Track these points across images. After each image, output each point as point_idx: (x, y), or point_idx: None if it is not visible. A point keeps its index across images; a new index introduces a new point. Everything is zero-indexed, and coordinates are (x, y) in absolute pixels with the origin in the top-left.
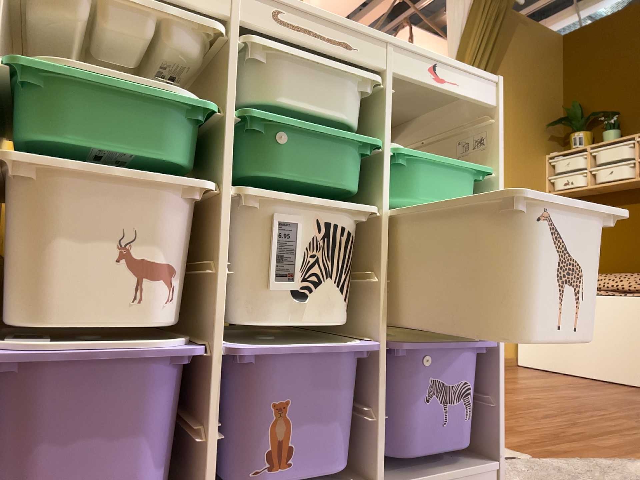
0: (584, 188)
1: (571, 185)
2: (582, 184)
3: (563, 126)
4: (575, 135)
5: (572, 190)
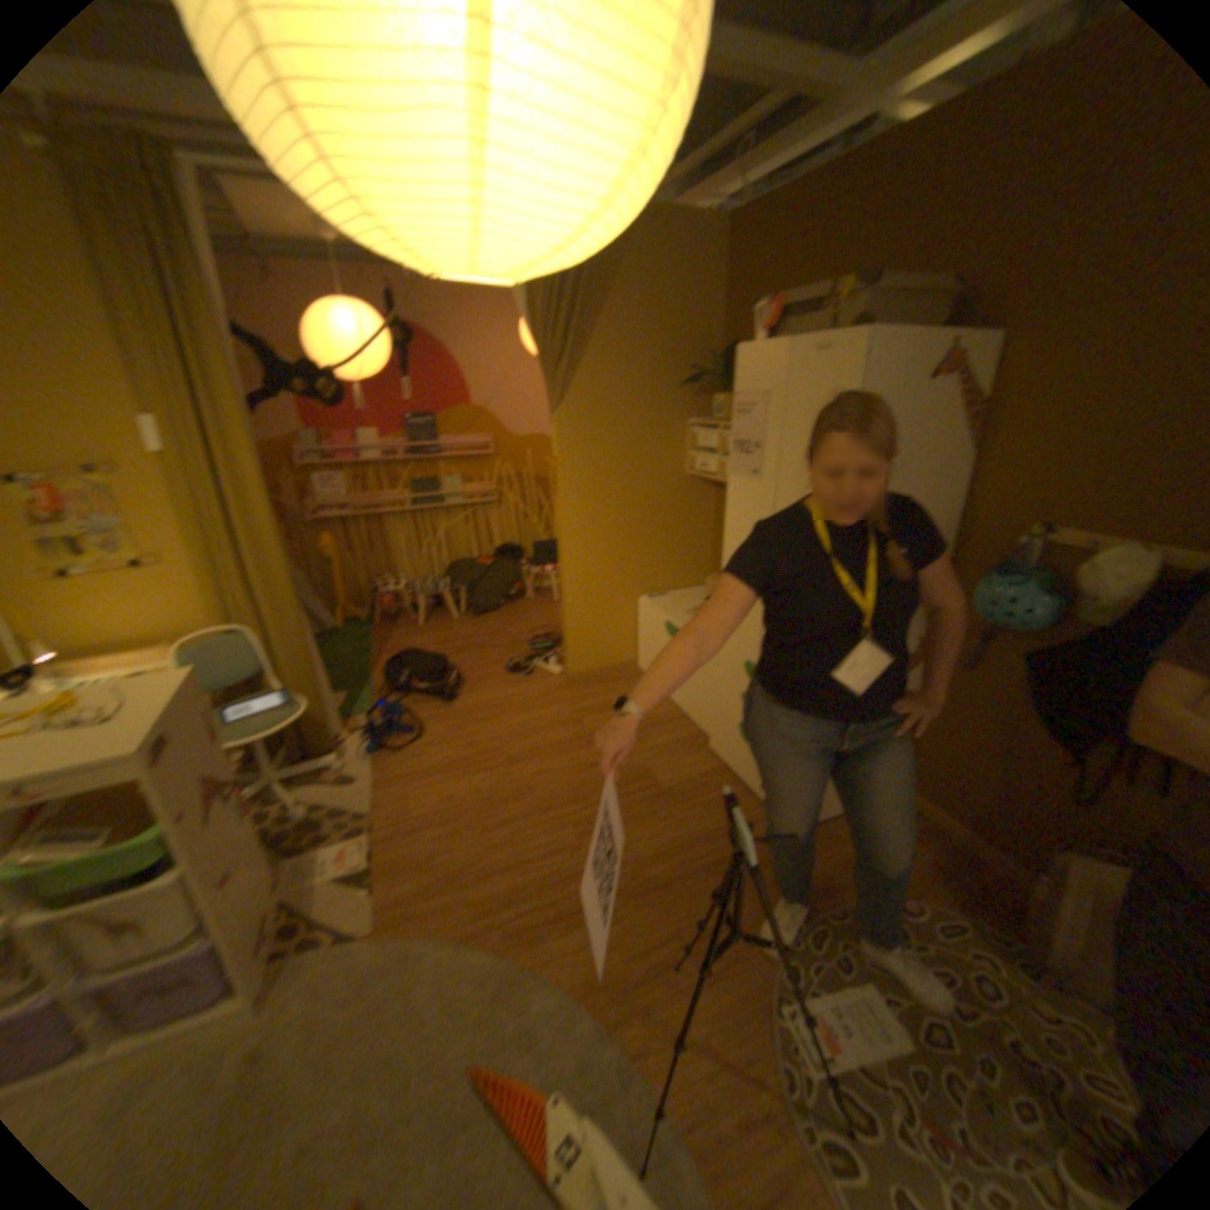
0: (717, 481)
1: (710, 471)
2: (716, 475)
3: (707, 384)
4: (721, 398)
5: (708, 479)
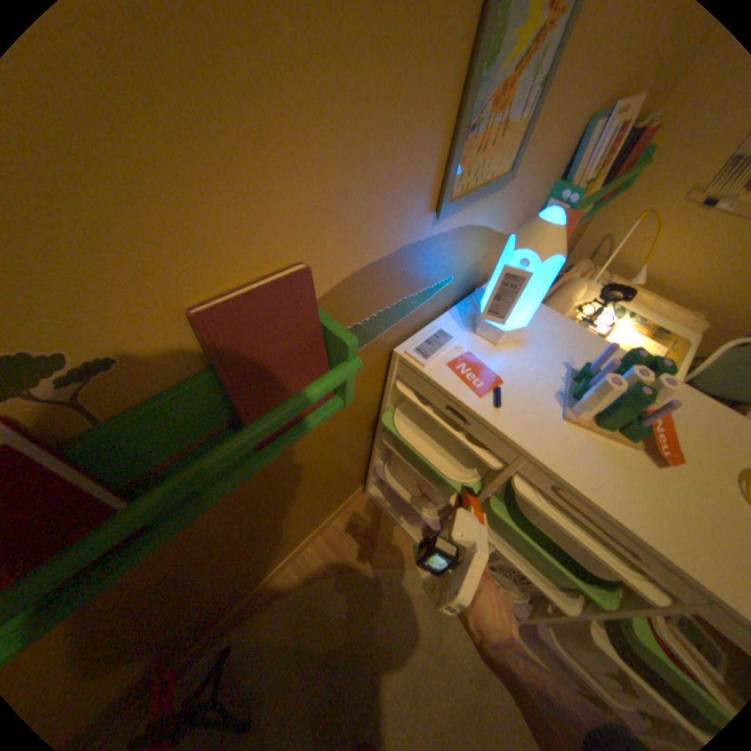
0: None
1: None
2: None
3: None
4: None
5: None
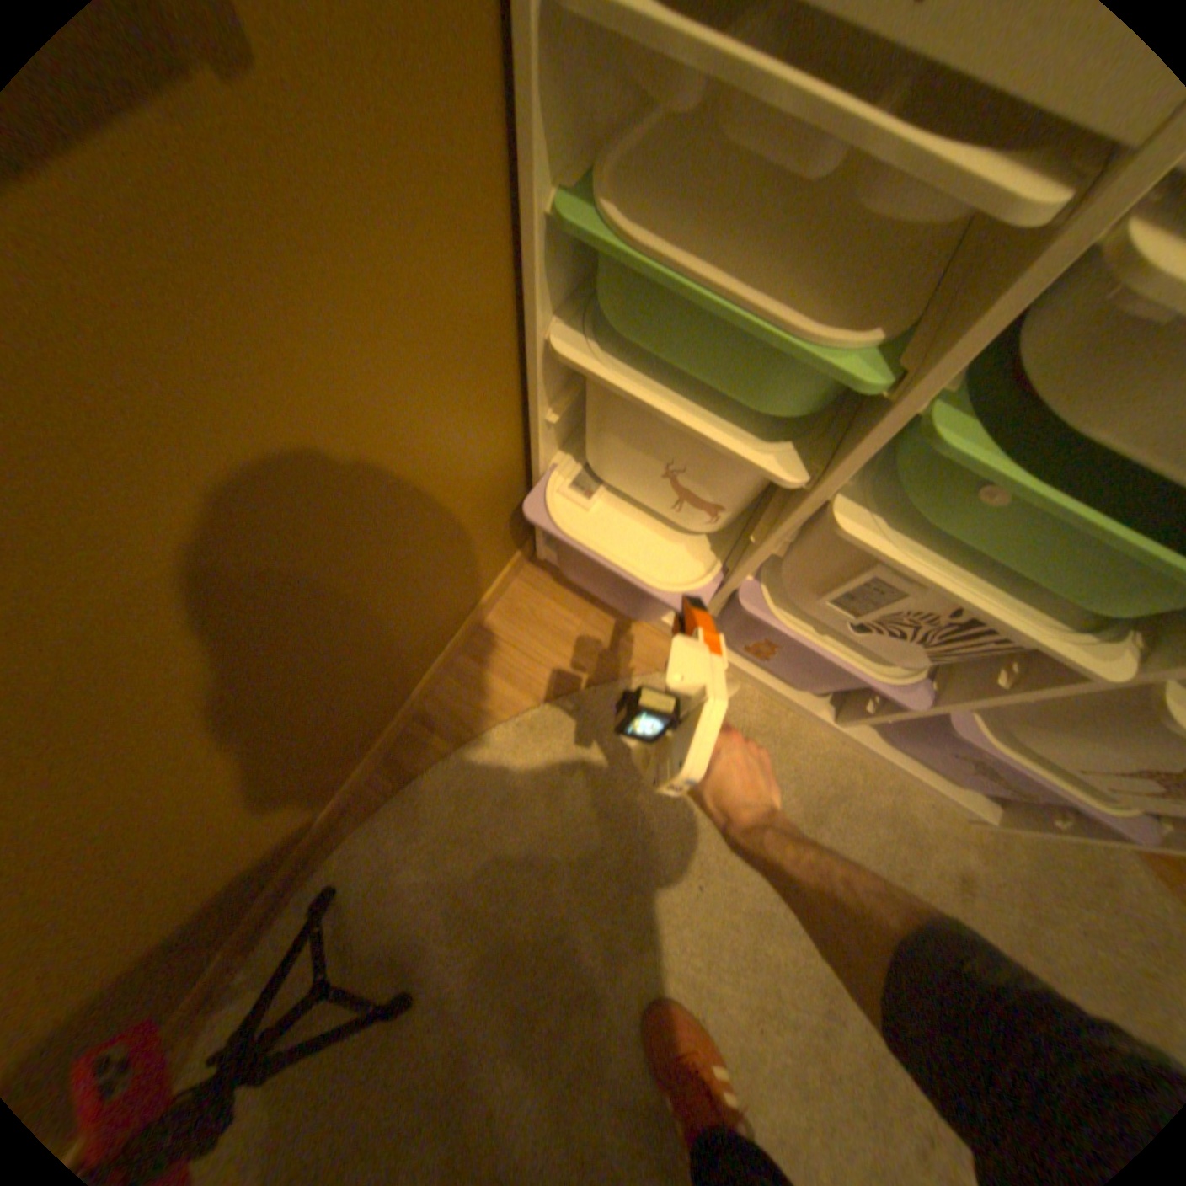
0: None
1: None
2: None
3: None
4: None
5: None
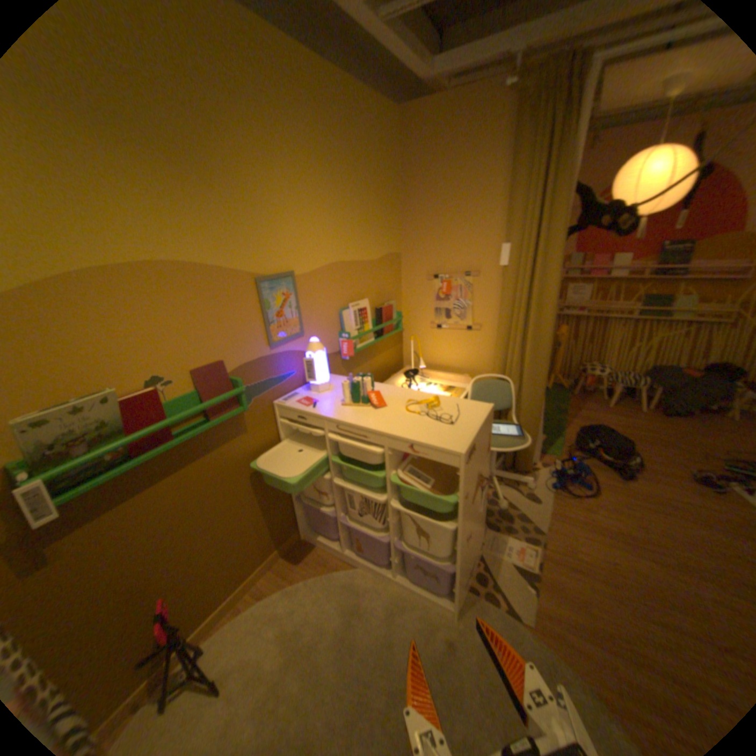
0: None
1: None
2: None
3: None
4: None
5: None
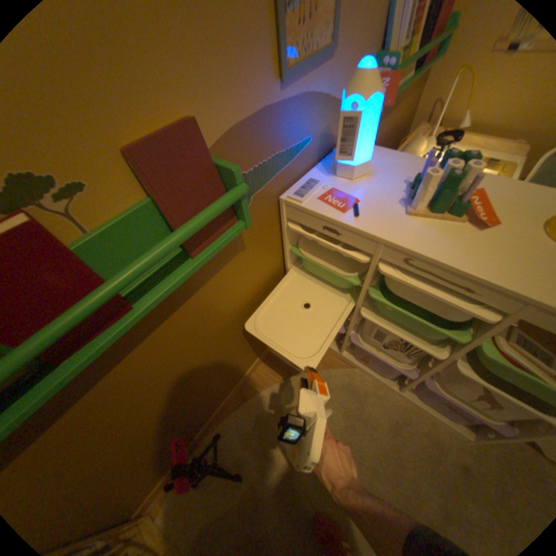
0: None
1: None
2: None
3: None
4: None
5: None
